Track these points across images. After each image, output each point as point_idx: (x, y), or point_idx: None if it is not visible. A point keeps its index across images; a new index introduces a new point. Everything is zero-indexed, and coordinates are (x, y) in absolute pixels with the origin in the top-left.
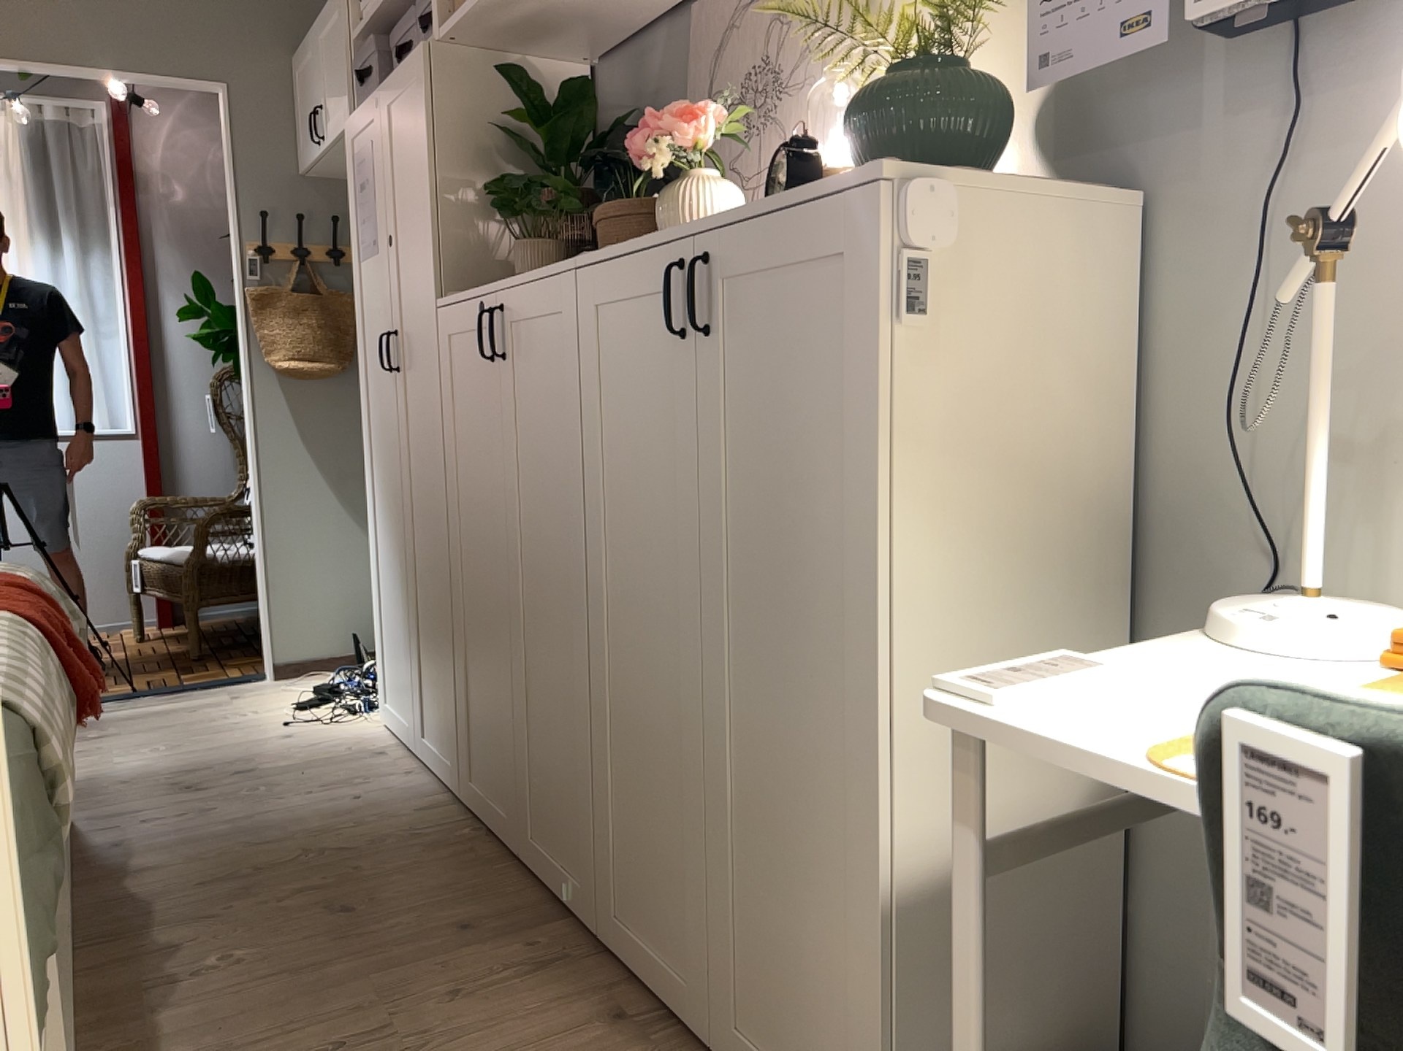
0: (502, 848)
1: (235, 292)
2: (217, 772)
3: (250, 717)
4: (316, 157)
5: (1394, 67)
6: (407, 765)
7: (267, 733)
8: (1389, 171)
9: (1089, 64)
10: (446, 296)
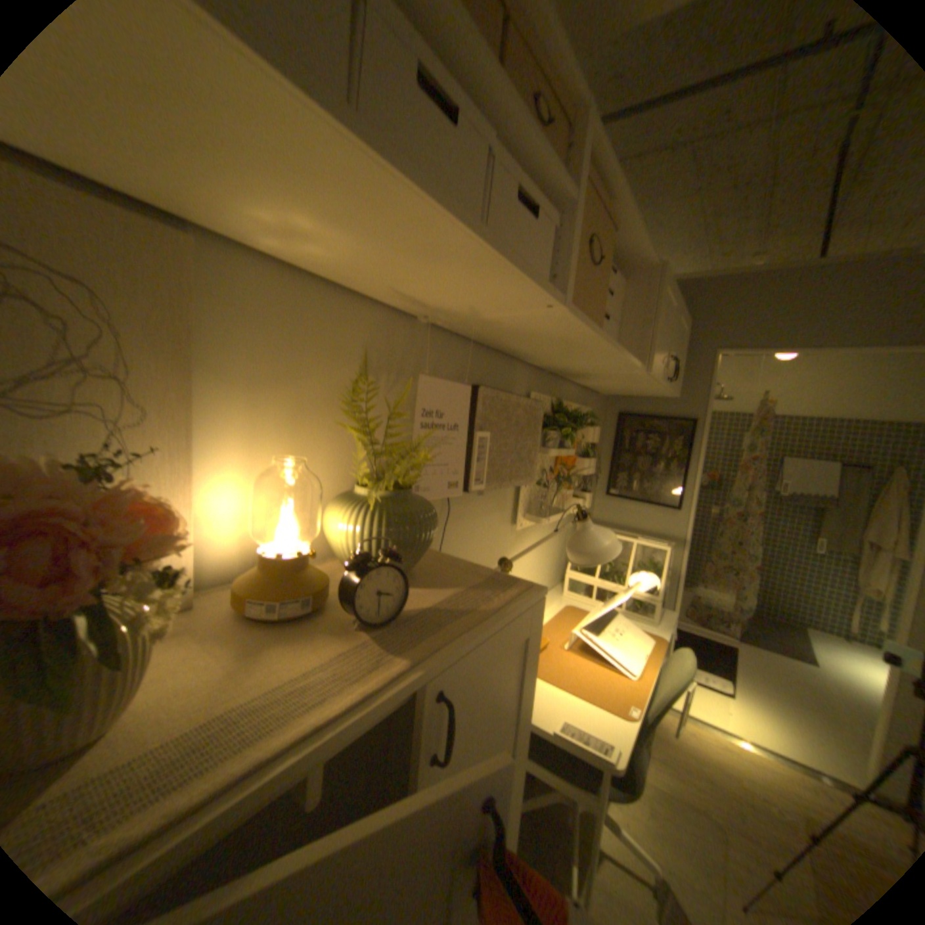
0: None
1: None
2: None
3: None
4: None
5: (460, 499)
6: None
7: None
8: (457, 529)
9: (432, 493)
10: None
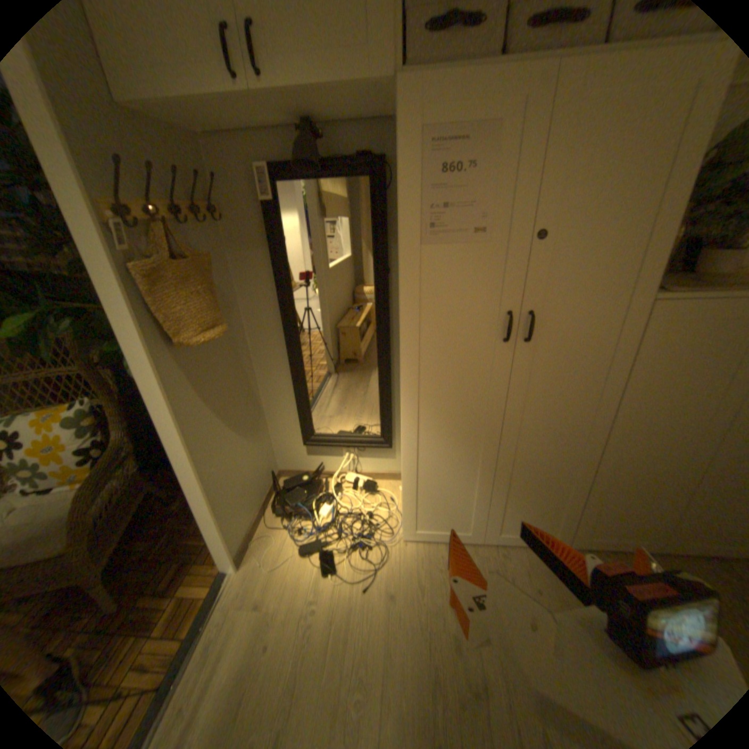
0: (631, 554)
1: (93, 270)
2: (448, 666)
3: (322, 611)
4: (212, 96)
5: None
6: (489, 554)
7: (374, 609)
8: None
9: None
10: (677, 292)
